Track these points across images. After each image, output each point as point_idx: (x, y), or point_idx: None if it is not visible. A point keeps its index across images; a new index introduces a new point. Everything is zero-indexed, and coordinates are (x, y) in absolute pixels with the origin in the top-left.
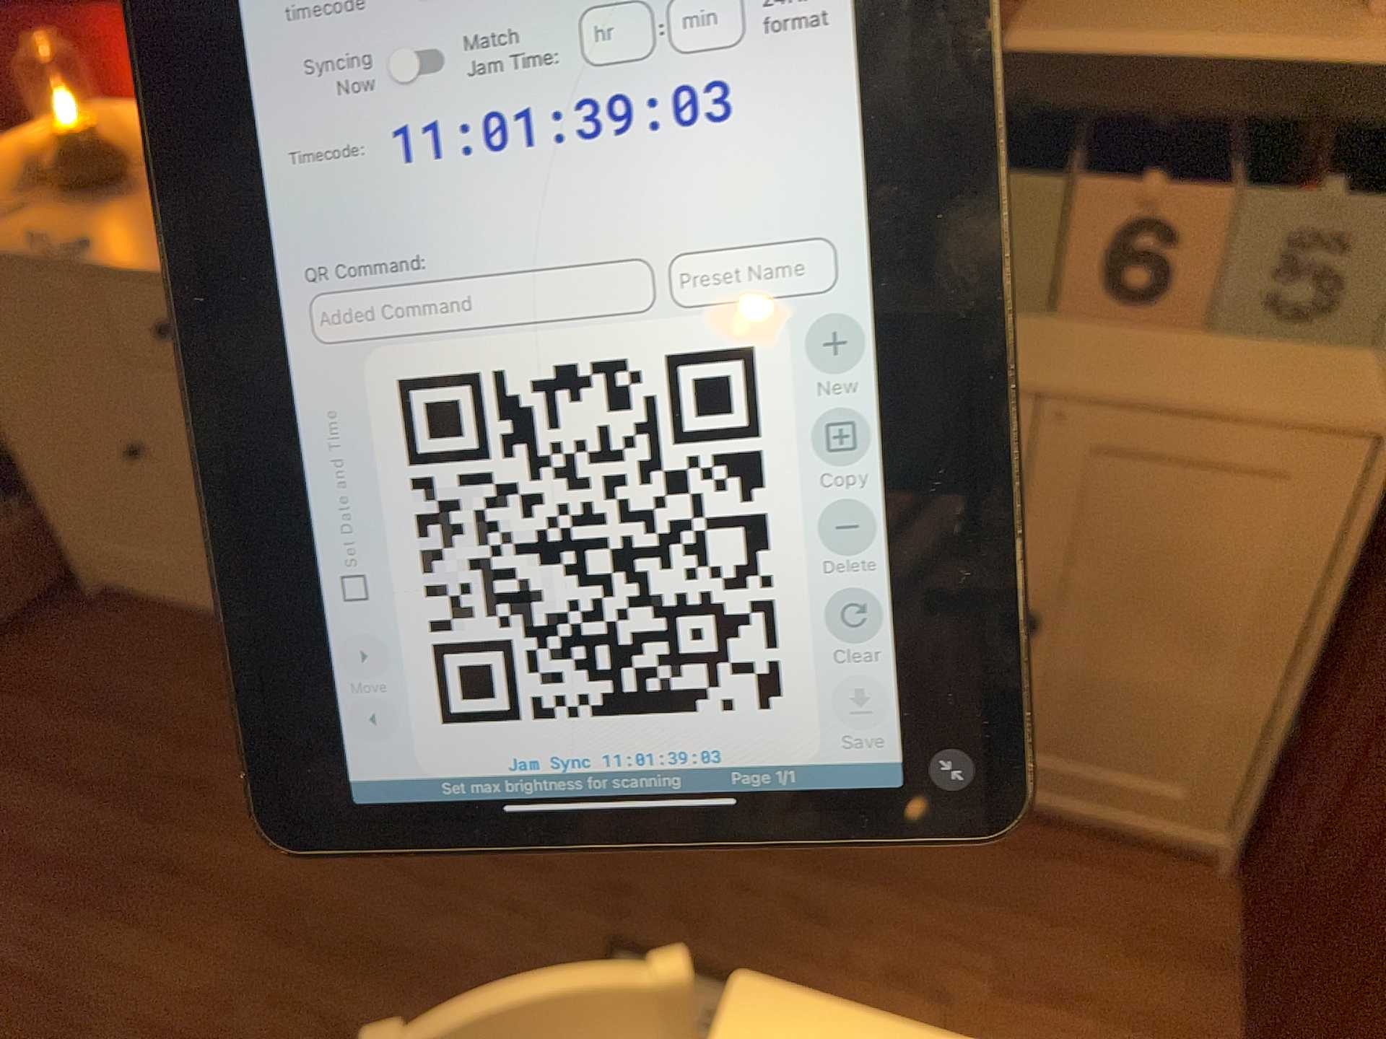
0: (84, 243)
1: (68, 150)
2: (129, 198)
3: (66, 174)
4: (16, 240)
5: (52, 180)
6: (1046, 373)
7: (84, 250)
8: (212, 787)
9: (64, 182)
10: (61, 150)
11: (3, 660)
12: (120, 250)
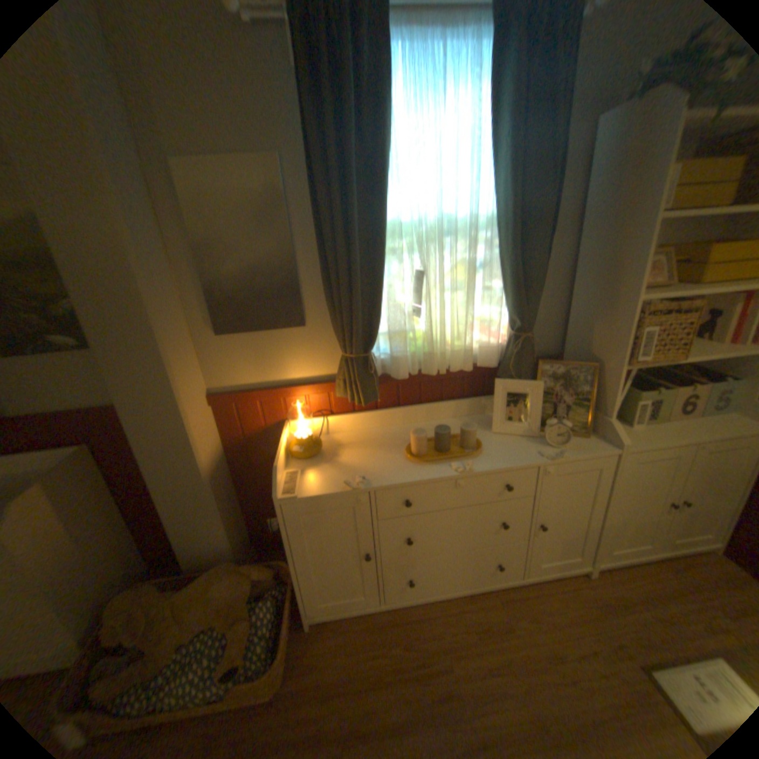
0: (359, 478)
1: (302, 442)
2: (328, 454)
3: (303, 452)
4: (317, 485)
5: (297, 455)
6: (698, 436)
7: (364, 481)
8: (454, 698)
9: (304, 455)
10: (296, 442)
11: (293, 691)
12: (372, 476)
